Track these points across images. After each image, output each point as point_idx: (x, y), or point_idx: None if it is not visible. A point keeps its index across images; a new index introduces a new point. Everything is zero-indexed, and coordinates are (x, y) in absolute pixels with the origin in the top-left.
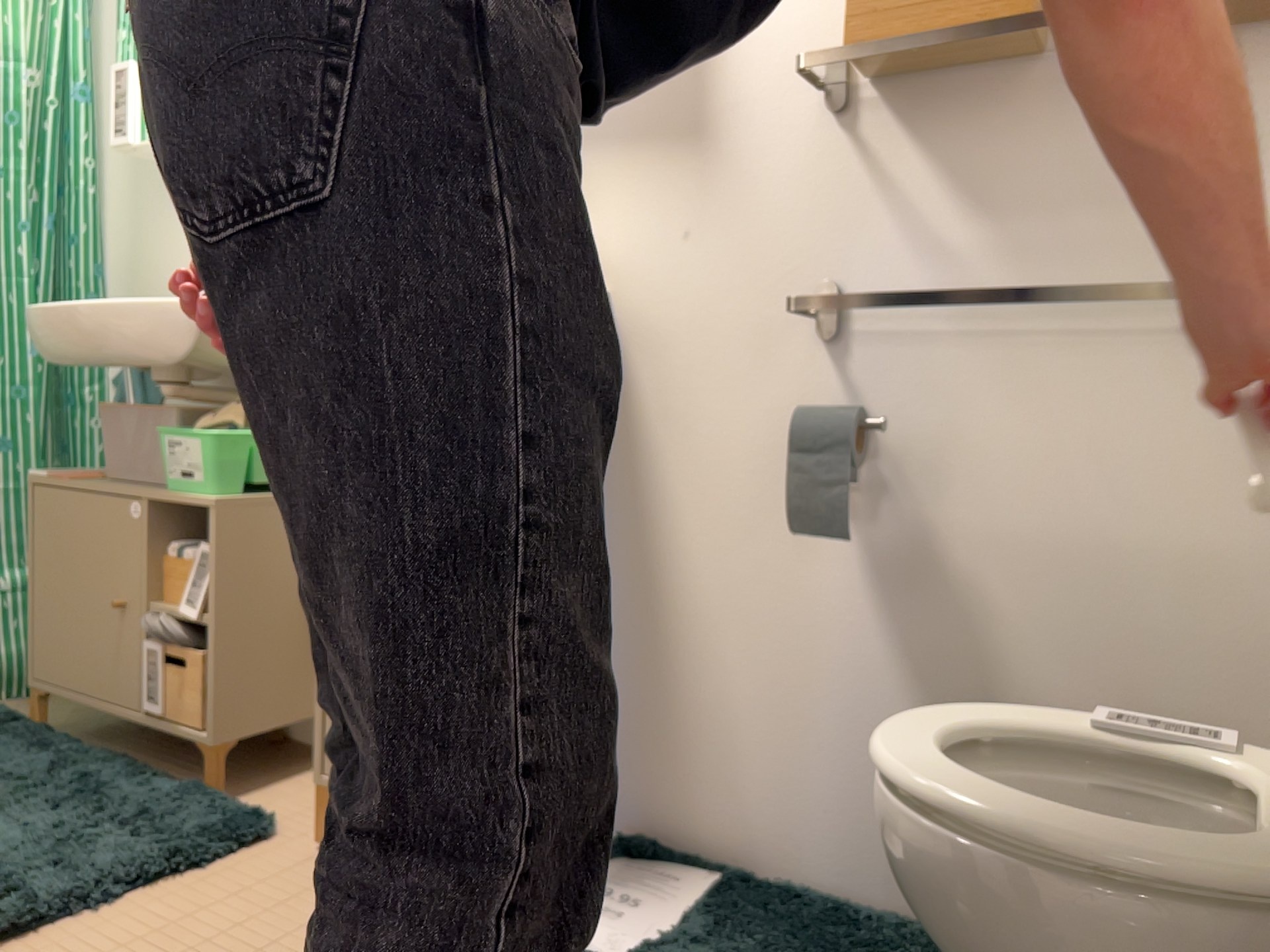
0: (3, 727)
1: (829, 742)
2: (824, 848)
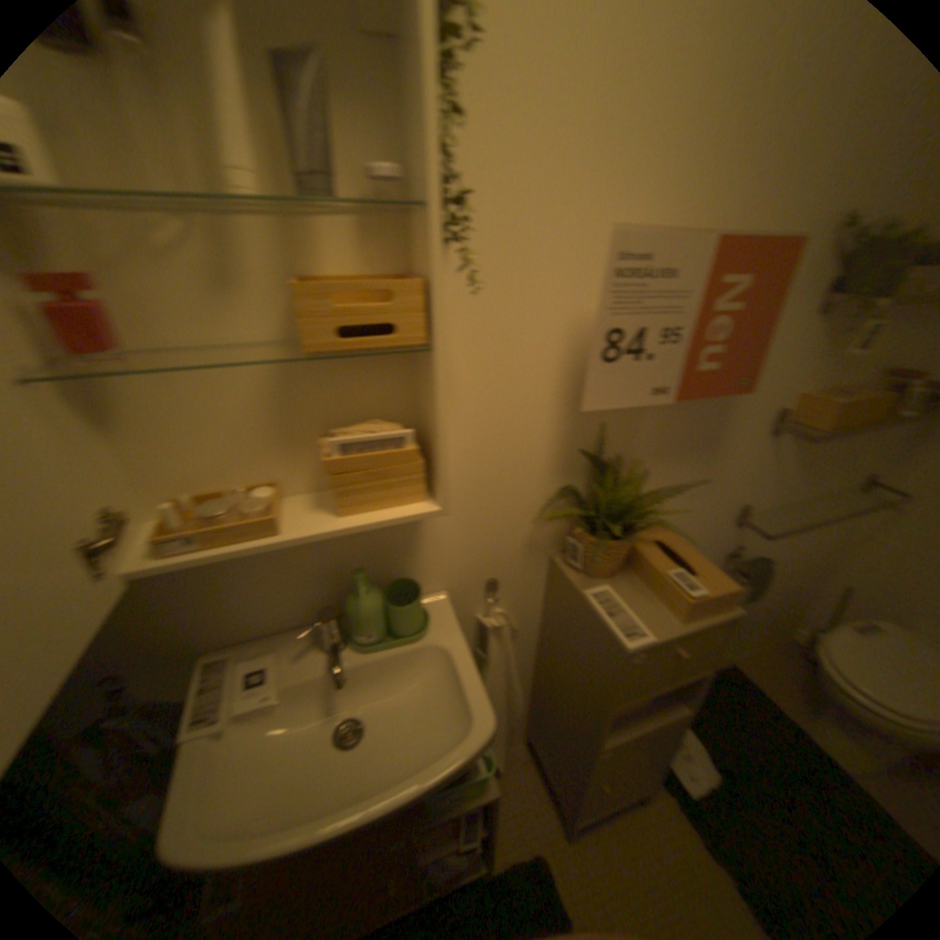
0: None
1: None
2: None
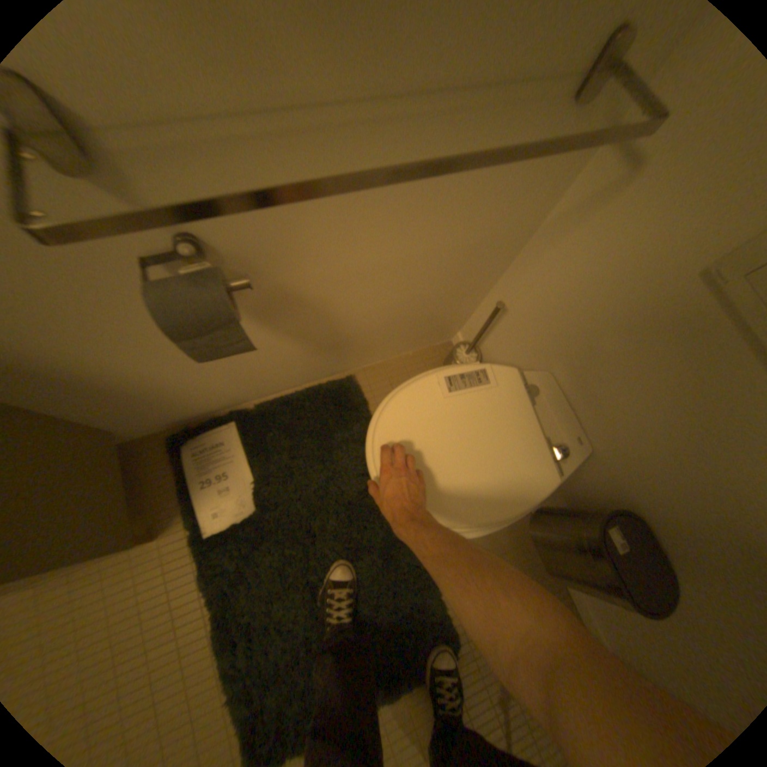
0: None
1: (256, 368)
2: (268, 386)
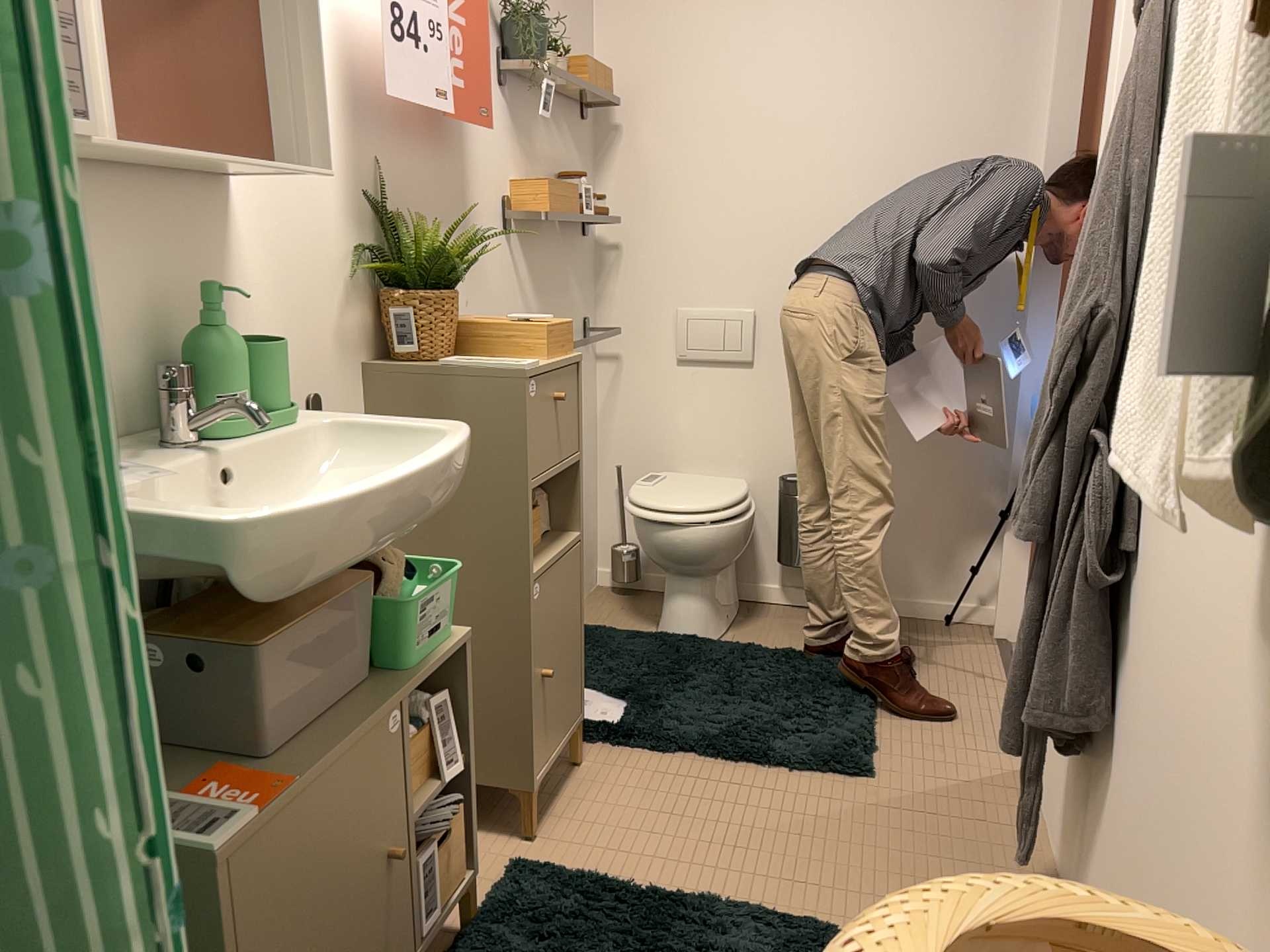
0: None
1: None
2: None
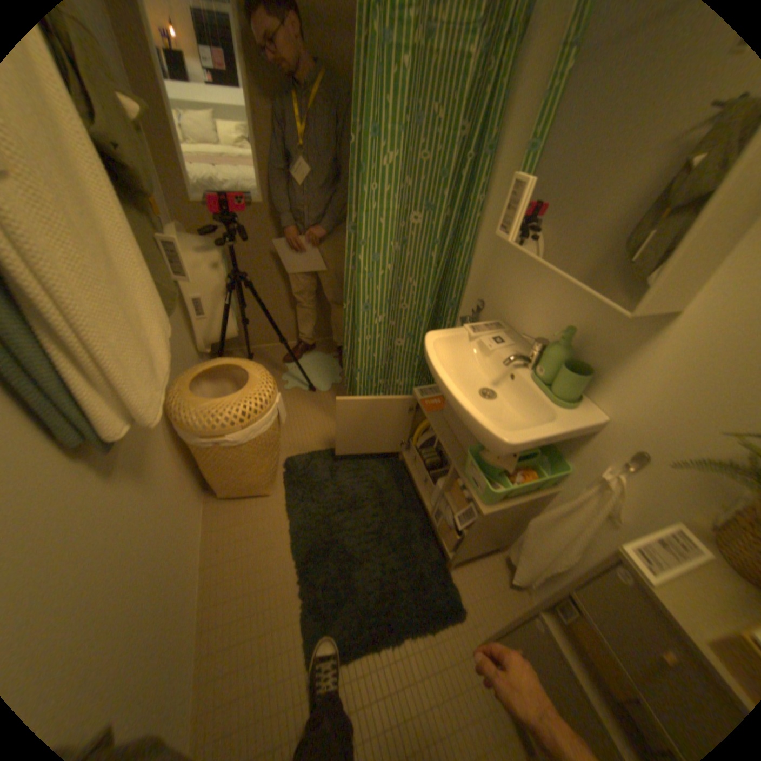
0: (390, 460)
1: None
2: None
